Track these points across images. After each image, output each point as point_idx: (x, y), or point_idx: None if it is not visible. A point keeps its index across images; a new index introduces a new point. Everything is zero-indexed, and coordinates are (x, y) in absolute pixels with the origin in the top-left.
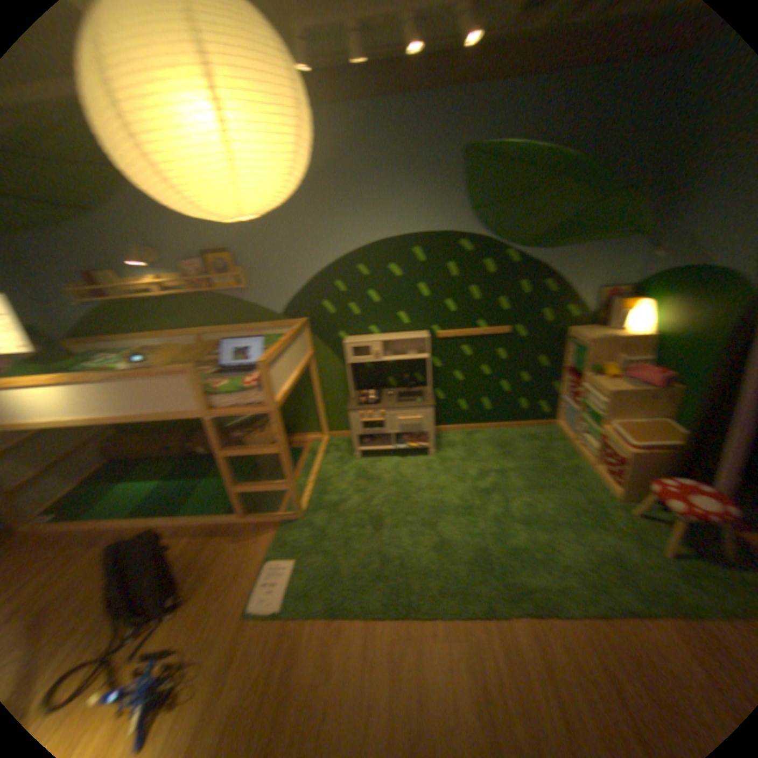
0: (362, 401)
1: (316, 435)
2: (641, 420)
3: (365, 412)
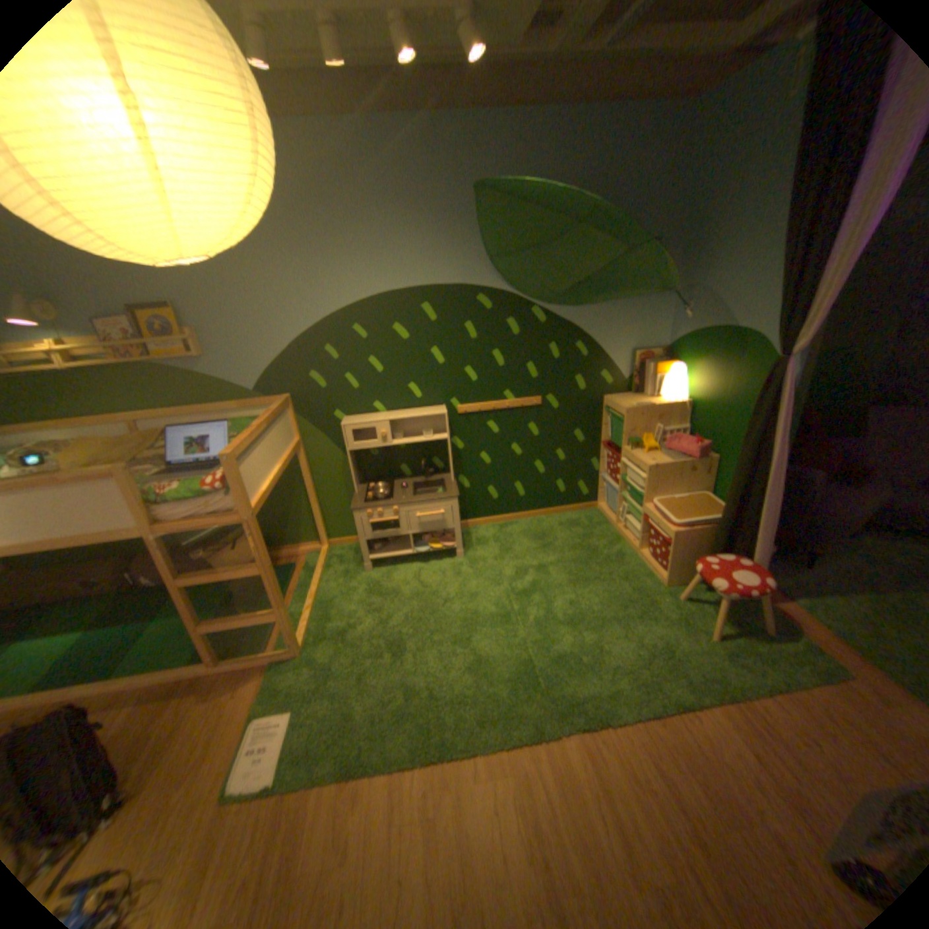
0: (368, 497)
1: (309, 546)
2: (681, 495)
3: (372, 511)
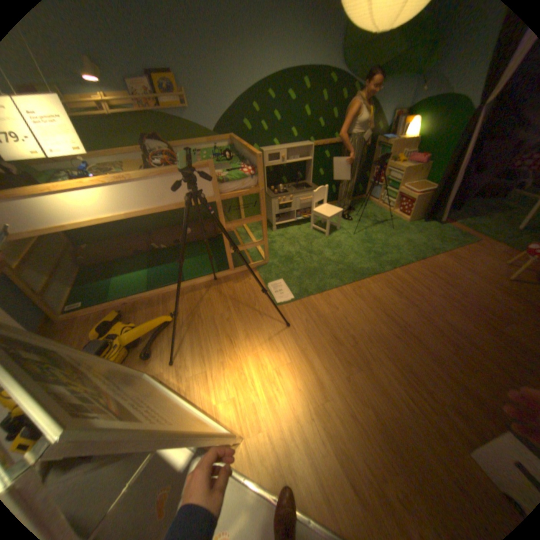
0: (274, 193)
1: None
2: (414, 182)
3: (280, 199)
